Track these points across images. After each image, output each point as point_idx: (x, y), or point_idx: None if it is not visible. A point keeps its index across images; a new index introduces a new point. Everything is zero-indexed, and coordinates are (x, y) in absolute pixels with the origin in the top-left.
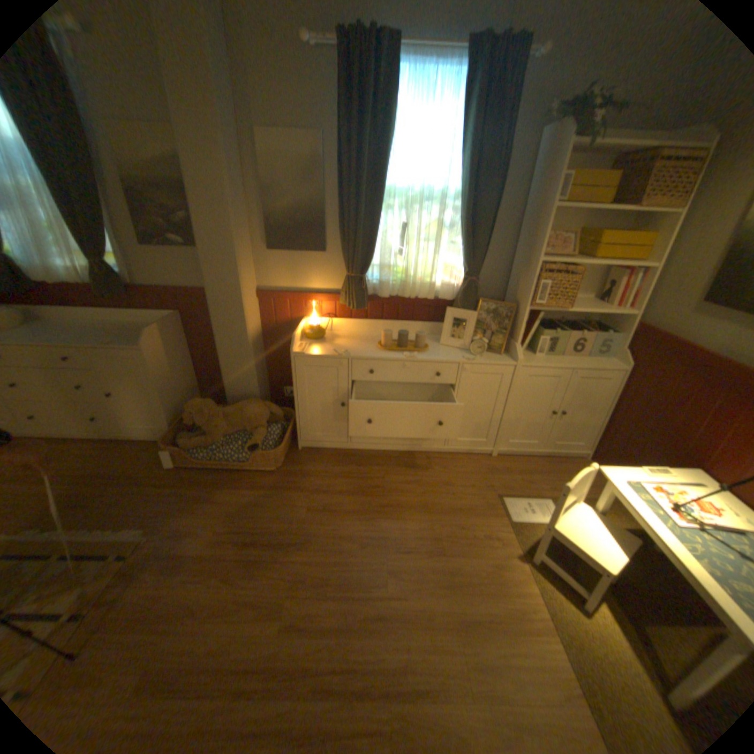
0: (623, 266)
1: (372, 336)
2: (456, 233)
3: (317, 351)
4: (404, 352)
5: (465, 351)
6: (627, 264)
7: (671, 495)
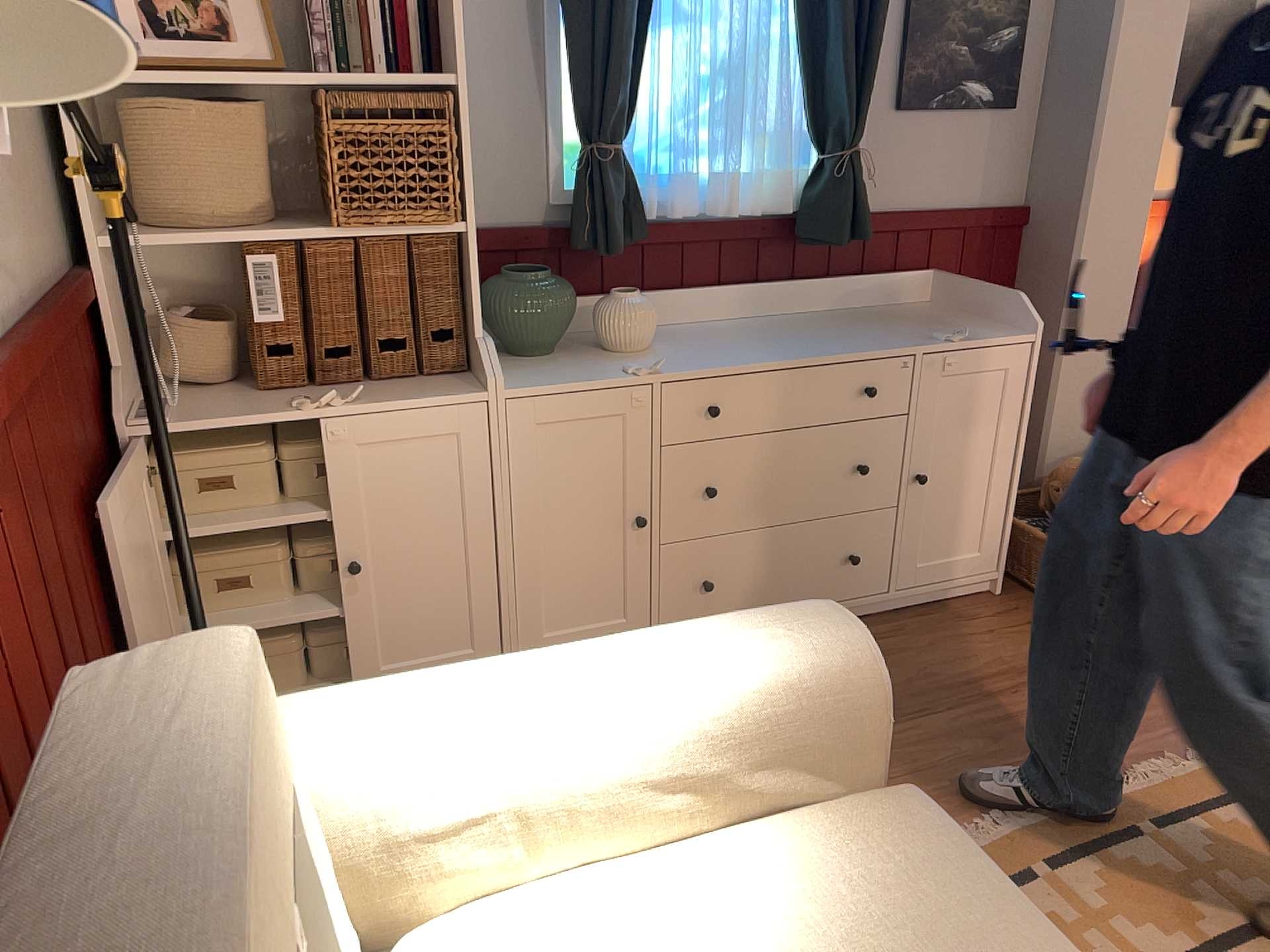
0: None
1: None
2: None
3: None
4: None
5: None
6: None
7: None
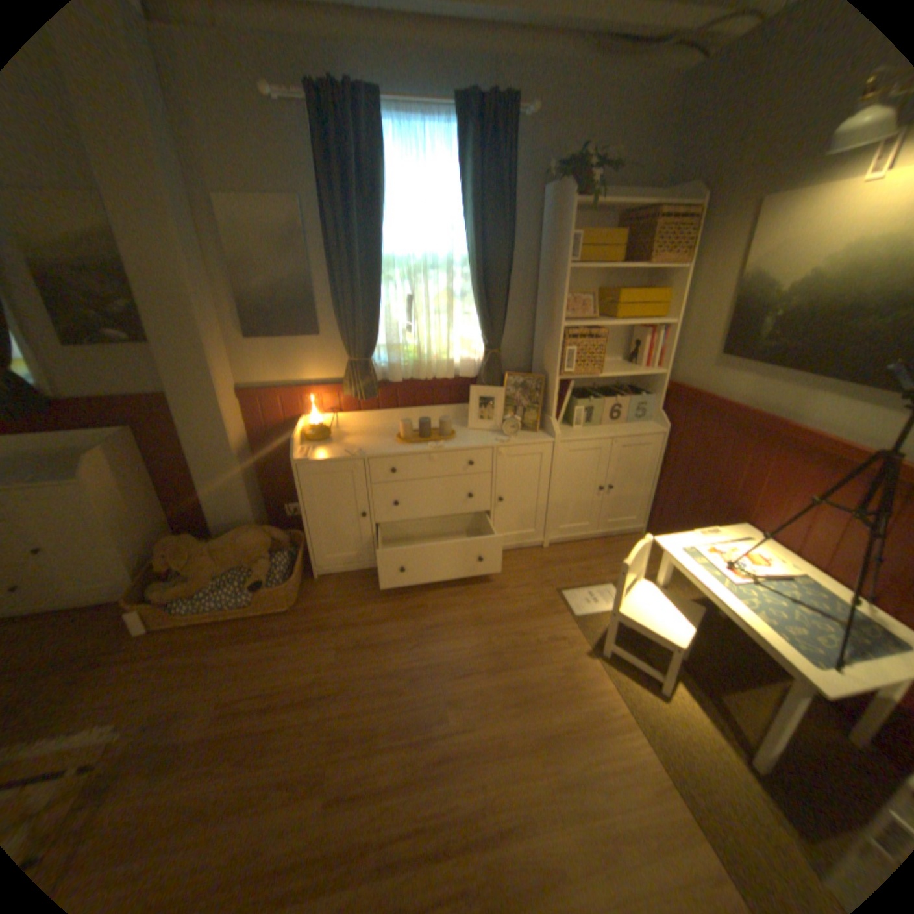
0: (644, 325)
1: (388, 428)
2: (469, 303)
3: (324, 454)
4: (428, 443)
5: (497, 433)
6: (647, 322)
7: (724, 554)
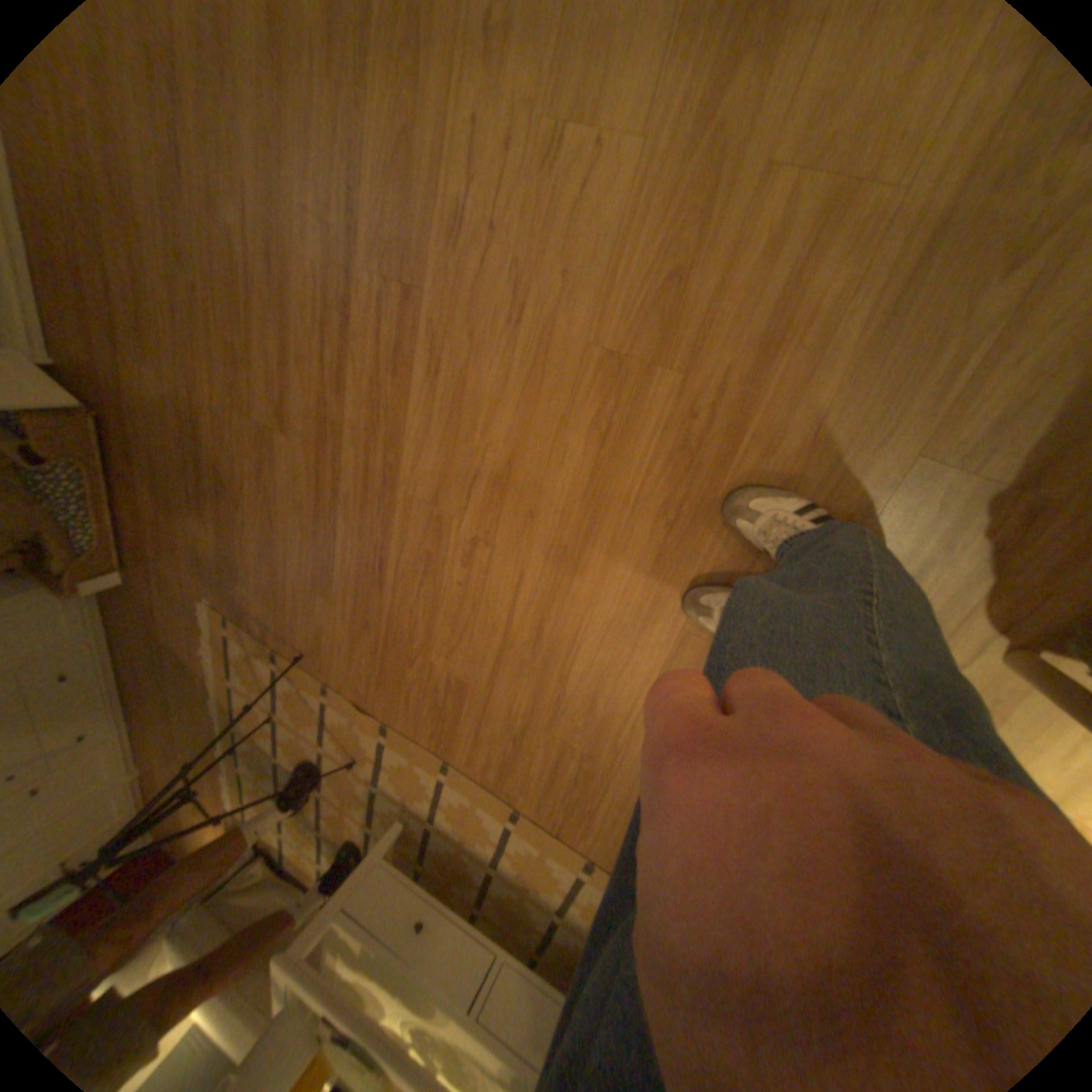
0: None
1: None
2: None
3: None
4: None
5: None
6: None
7: None
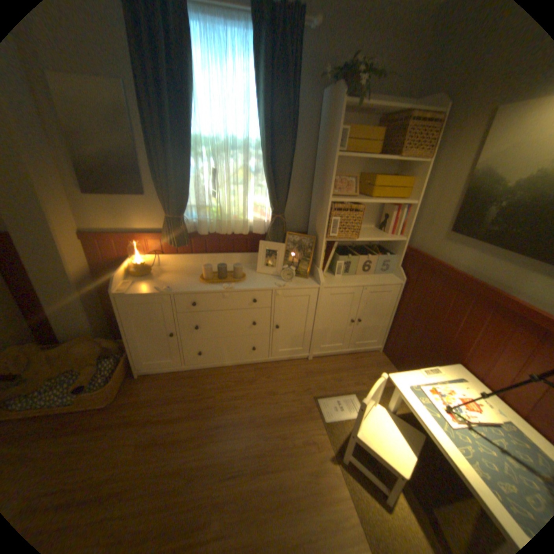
0: (393, 203)
1: (198, 268)
2: (261, 178)
3: (139, 290)
4: (224, 284)
5: (278, 277)
6: (395, 202)
7: (444, 396)
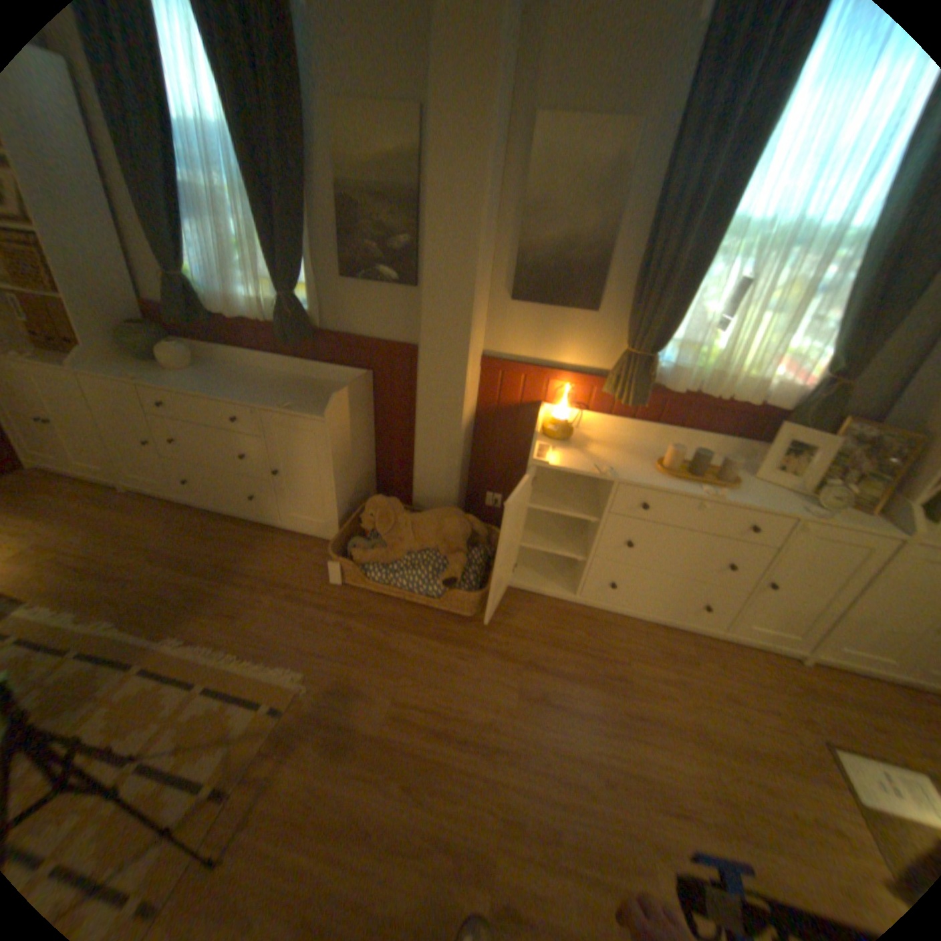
0: None
1: (641, 445)
2: (835, 303)
3: (567, 462)
4: (702, 484)
5: (805, 497)
6: None
7: None
